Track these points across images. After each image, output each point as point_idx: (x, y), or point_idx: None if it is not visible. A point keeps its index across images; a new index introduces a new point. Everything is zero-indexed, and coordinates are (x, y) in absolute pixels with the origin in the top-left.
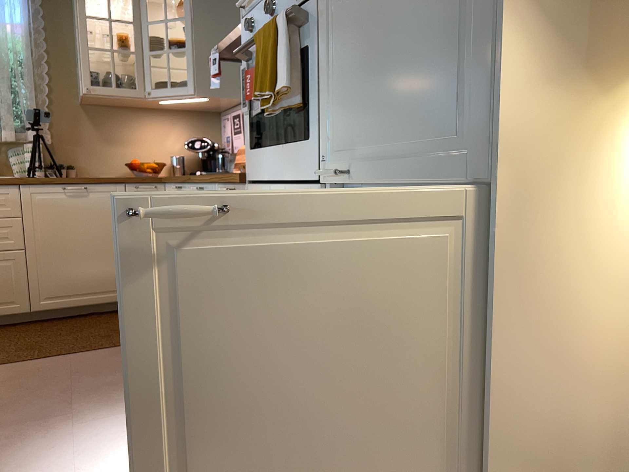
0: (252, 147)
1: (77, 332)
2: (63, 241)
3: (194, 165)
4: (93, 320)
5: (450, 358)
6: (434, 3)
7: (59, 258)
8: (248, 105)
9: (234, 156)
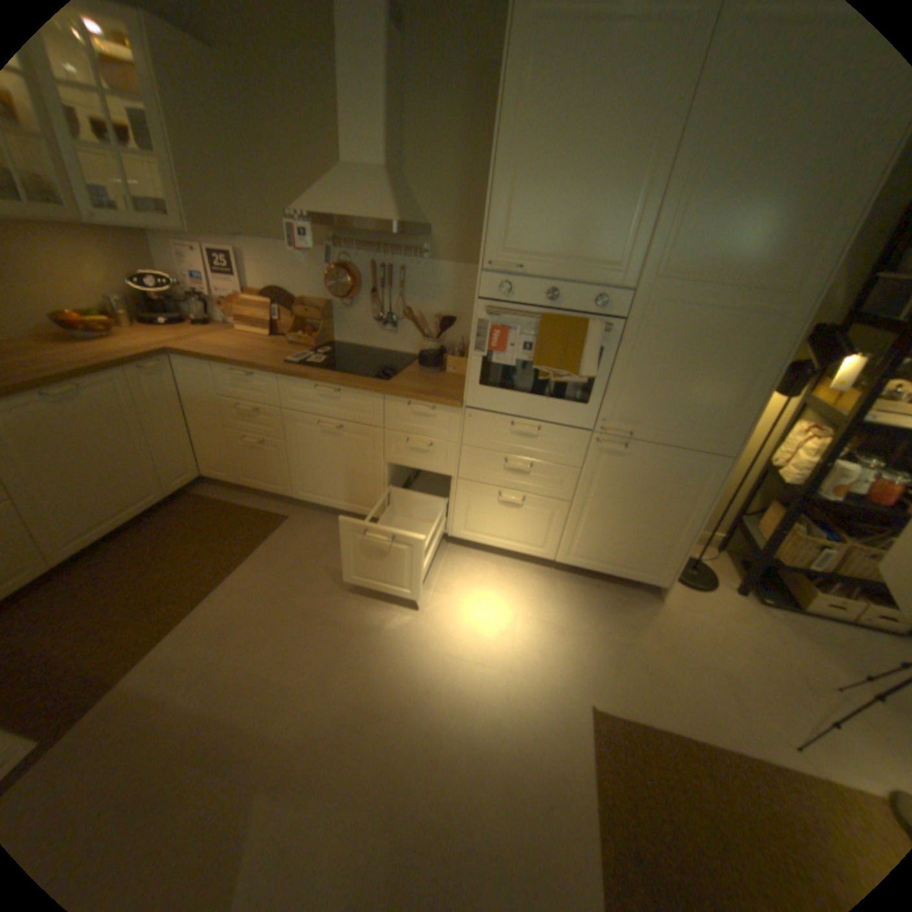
0: (478, 384)
1: (155, 562)
2: (64, 468)
3: (129, 305)
4: (136, 539)
5: (678, 512)
6: (725, 377)
7: (67, 490)
8: (482, 352)
9: (198, 297)
